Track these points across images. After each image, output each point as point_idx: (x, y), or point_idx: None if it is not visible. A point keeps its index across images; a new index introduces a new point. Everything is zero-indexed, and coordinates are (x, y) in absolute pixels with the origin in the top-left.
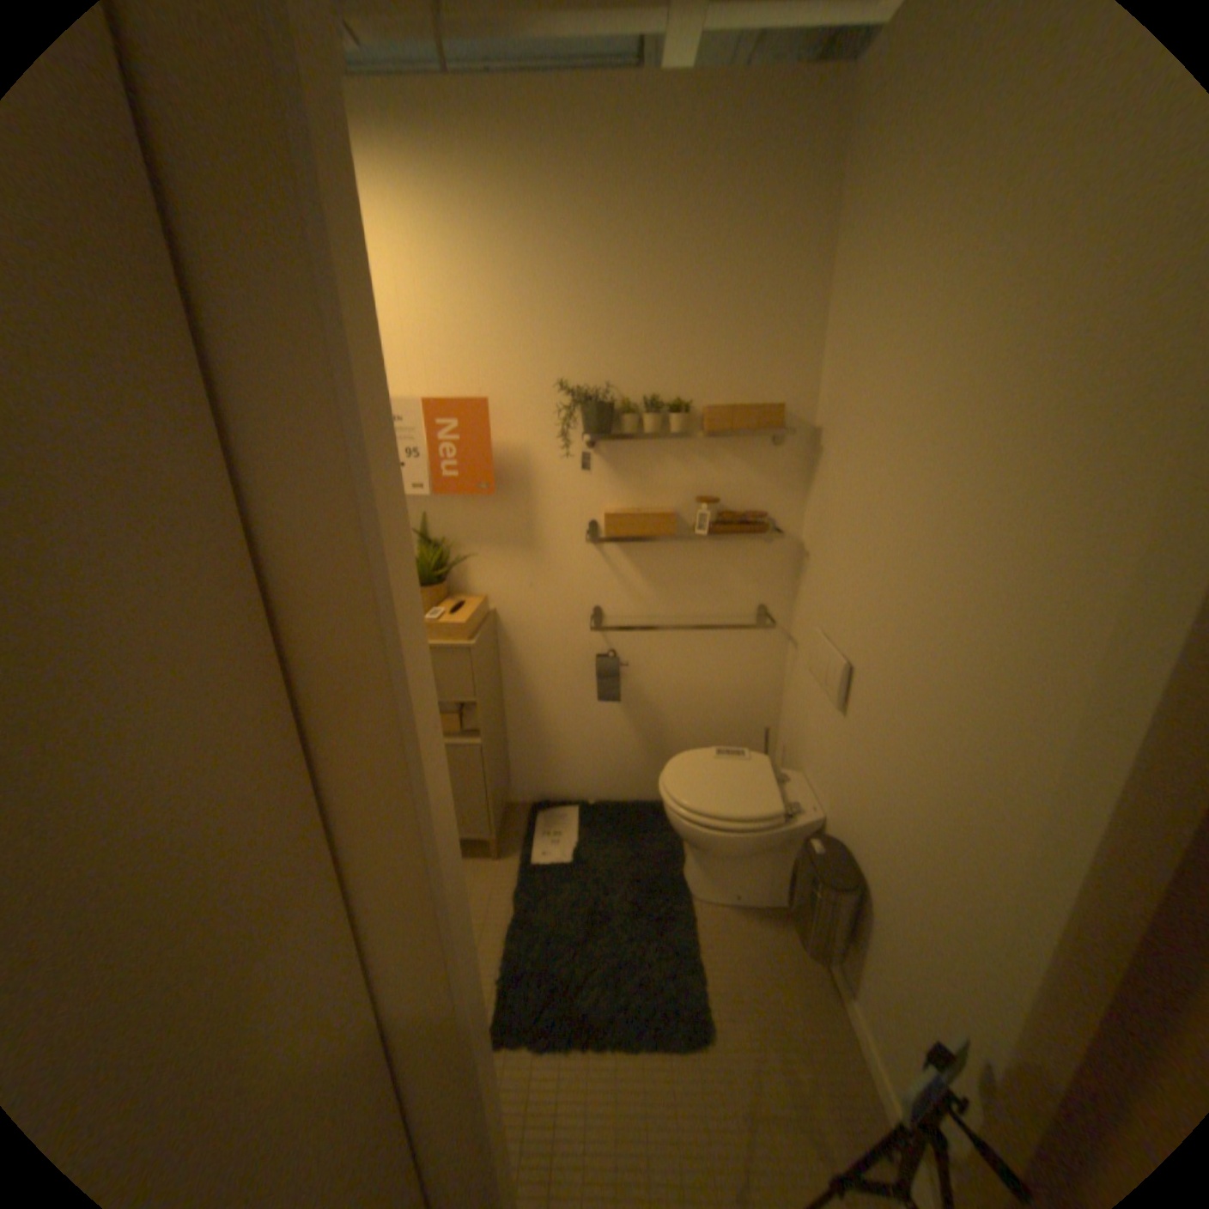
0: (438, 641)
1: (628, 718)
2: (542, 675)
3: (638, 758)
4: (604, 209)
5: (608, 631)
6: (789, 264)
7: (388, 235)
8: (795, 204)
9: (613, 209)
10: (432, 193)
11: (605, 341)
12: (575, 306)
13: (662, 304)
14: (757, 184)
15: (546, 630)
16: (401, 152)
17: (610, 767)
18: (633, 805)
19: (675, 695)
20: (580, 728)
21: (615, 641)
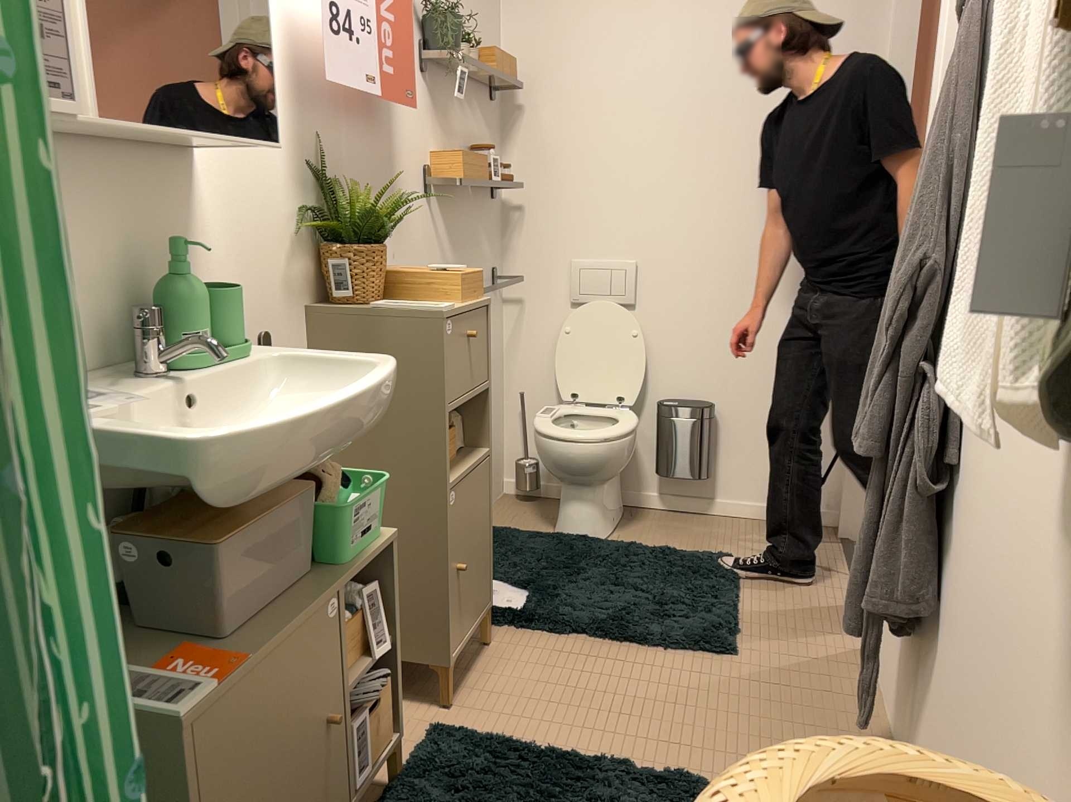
0: (472, 301)
1: None
2: None
3: None
4: None
5: None
6: None
7: None
8: None
9: None
10: None
11: None
12: None
13: None
14: None
15: None
16: None
17: None
18: None
19: None
20: None
21: None
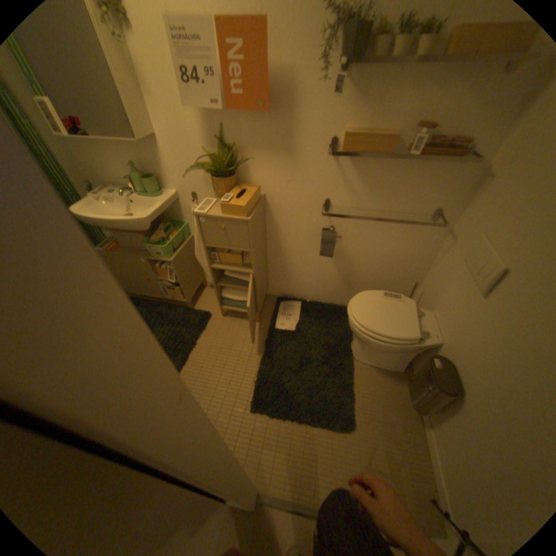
0: (228, 215)
1: (334, 264)
2: (289, 236)
3: (336, 284)
4: None
5: (331, 215)
6: None
7: None
8: None
9: None
10: None
11: None
12: None
13: None
14: None
15: (294, 210)
16: None
17: (320, 286)
18: (329, 305)
19: (364, 255)
20: (307, 266)
21: (335, 221)
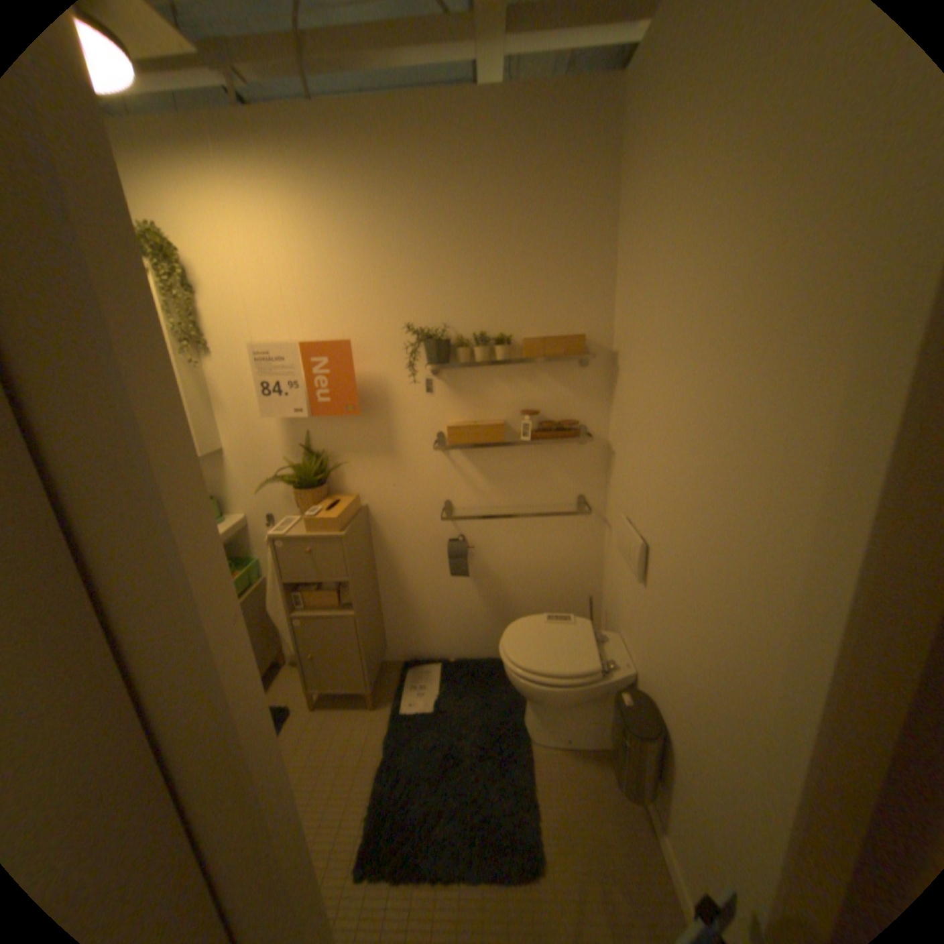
0: (315, 532)
1: (477, 590)
2: (406, 557)
3: (487, 622)
4: (434, 192)
5: (457, 520)
6: (582, 225)
7: (270, 220)
8: (583, 180)
9: (441, 191)
10: (302, 188)
11: (441, 292)
12: (416, 266)
13: (484, 262)
14: (553, 166)
15: (407, 520)
16: (277, 158)
17: (465, 631)
18: (485, 661)
19: (514, 570)
20: (439, 599)
21: (463, 527)
